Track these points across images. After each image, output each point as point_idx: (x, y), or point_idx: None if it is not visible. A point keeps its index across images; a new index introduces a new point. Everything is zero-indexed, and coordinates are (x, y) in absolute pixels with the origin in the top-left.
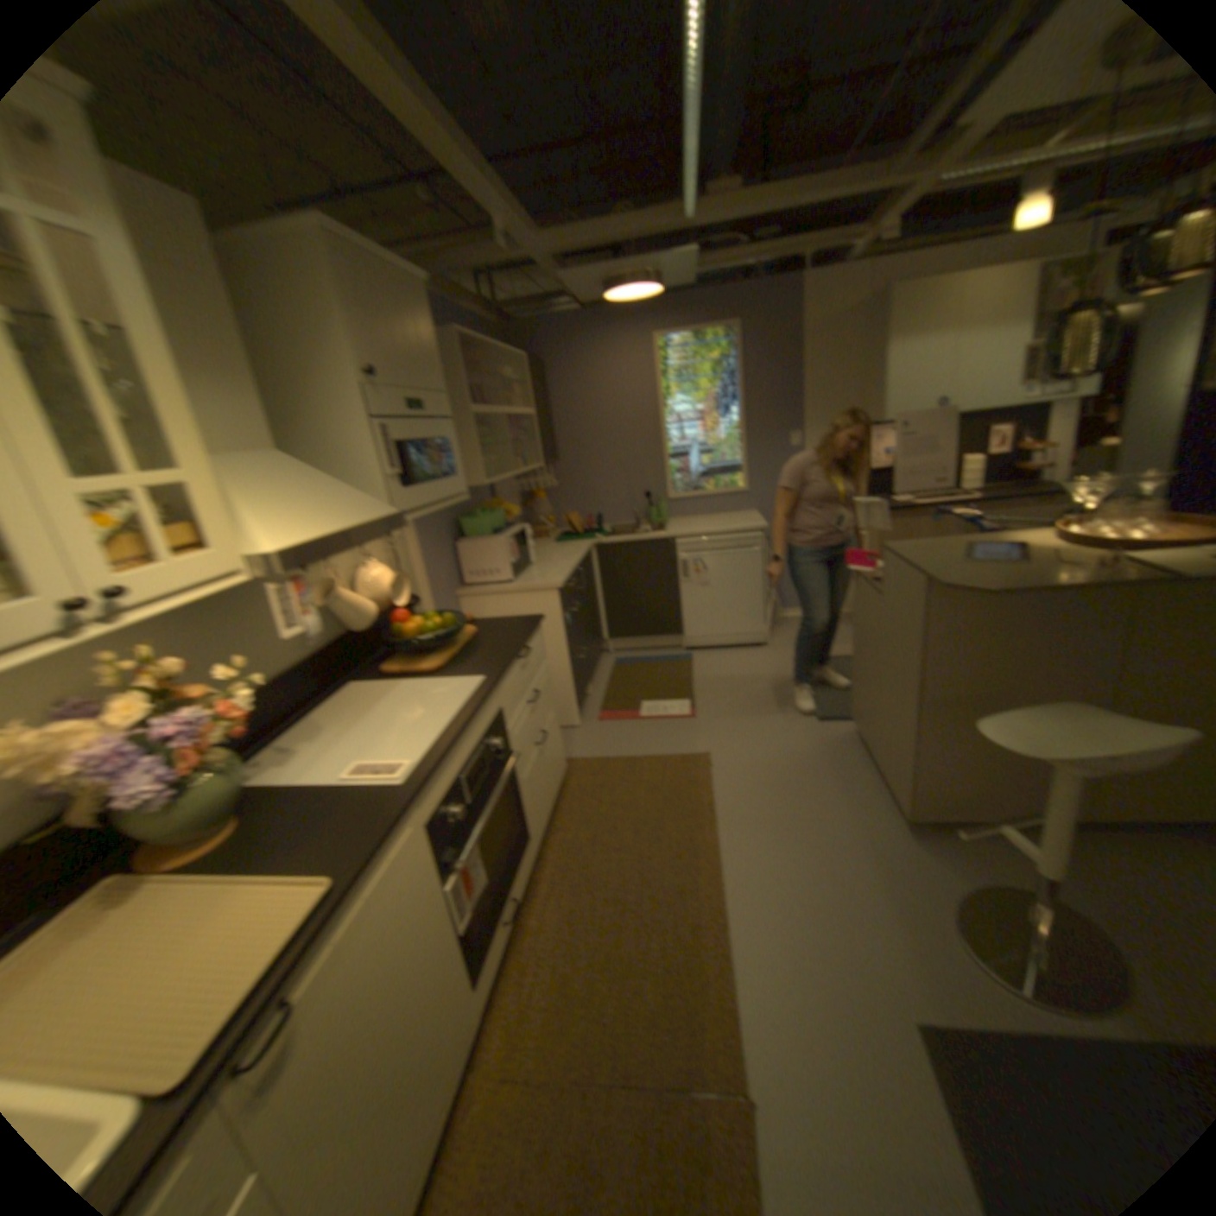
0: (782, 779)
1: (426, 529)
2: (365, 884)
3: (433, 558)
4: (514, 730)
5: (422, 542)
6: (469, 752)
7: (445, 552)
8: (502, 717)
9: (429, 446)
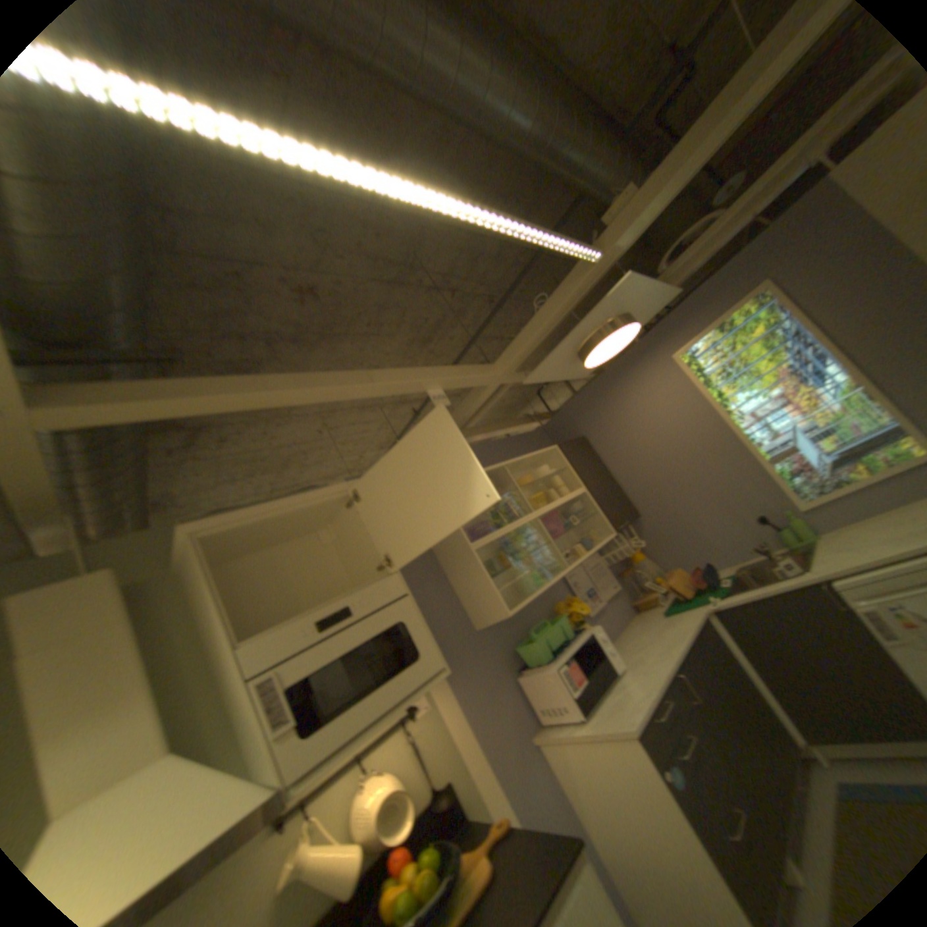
0: None
1: (464, 684)
2: None
3: (480, 715)
4: None
5: (459, 704)
6: None
7: (499, 697)
8: None
9: (361, 651)
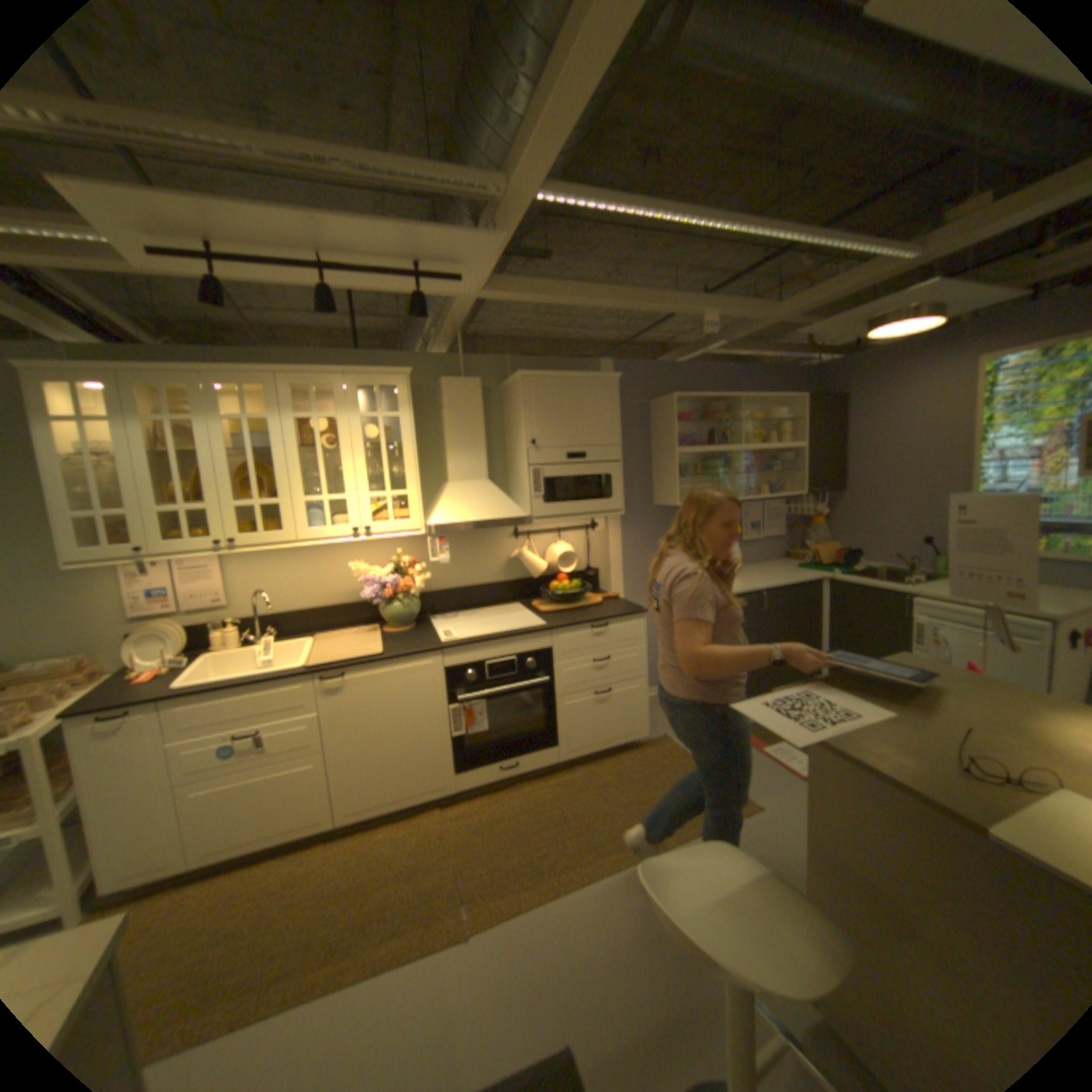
0: (788, 875)
1: (629, 529)
2: (392, 664)
3: (630, 550)
4: (560, 666)
5: (621, 537)
6: (497, 653)
7: (646, 548)
8: (547, 651)
9: (582, 479)
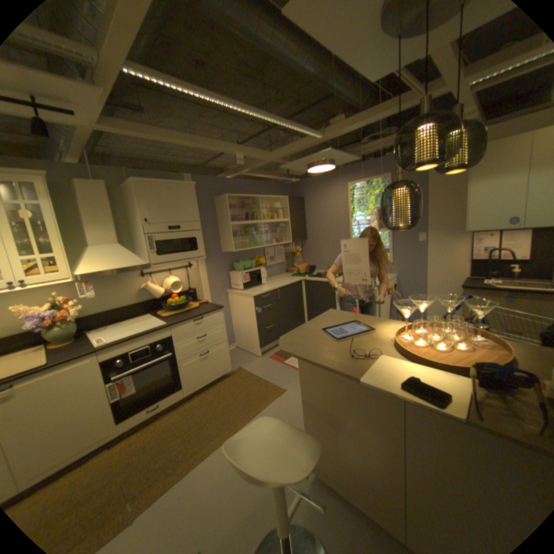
0: (298, 416)
1: (210, 265)
2: (56, 368)
3: (212, 276)
4: (178, 345)
5: (206, 270)
6: (136, 345)
7: (221, 274)
8: (169, 338)
9: (180, 240)
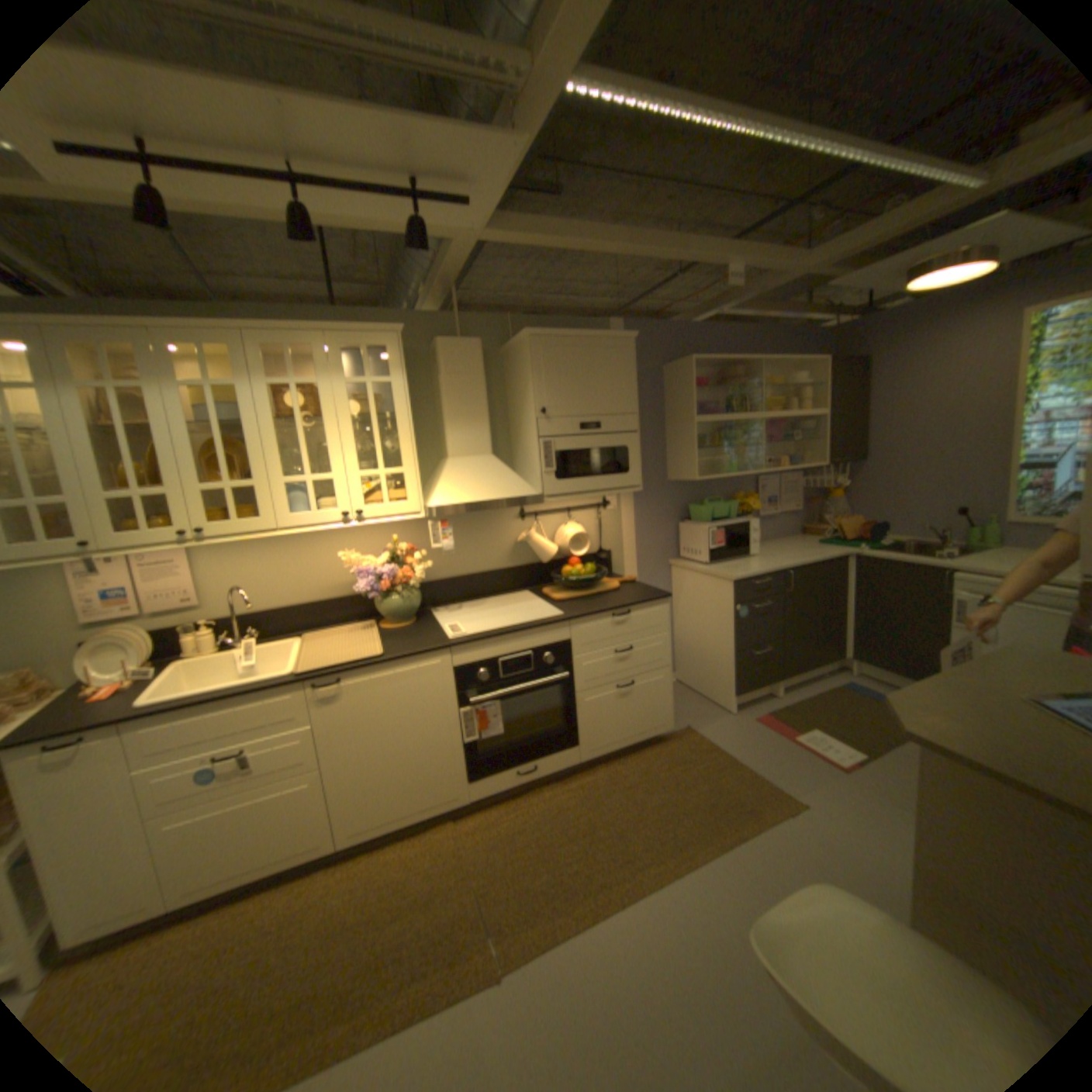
0: (848, 883)
1: (642, 507)
2: (395, 665)
3: (643, 529)
4: (579, 659)
5: (634, 516)
6: (511, 648)
7: (661, 527)
8: (565, 644)
9: (597, 452)
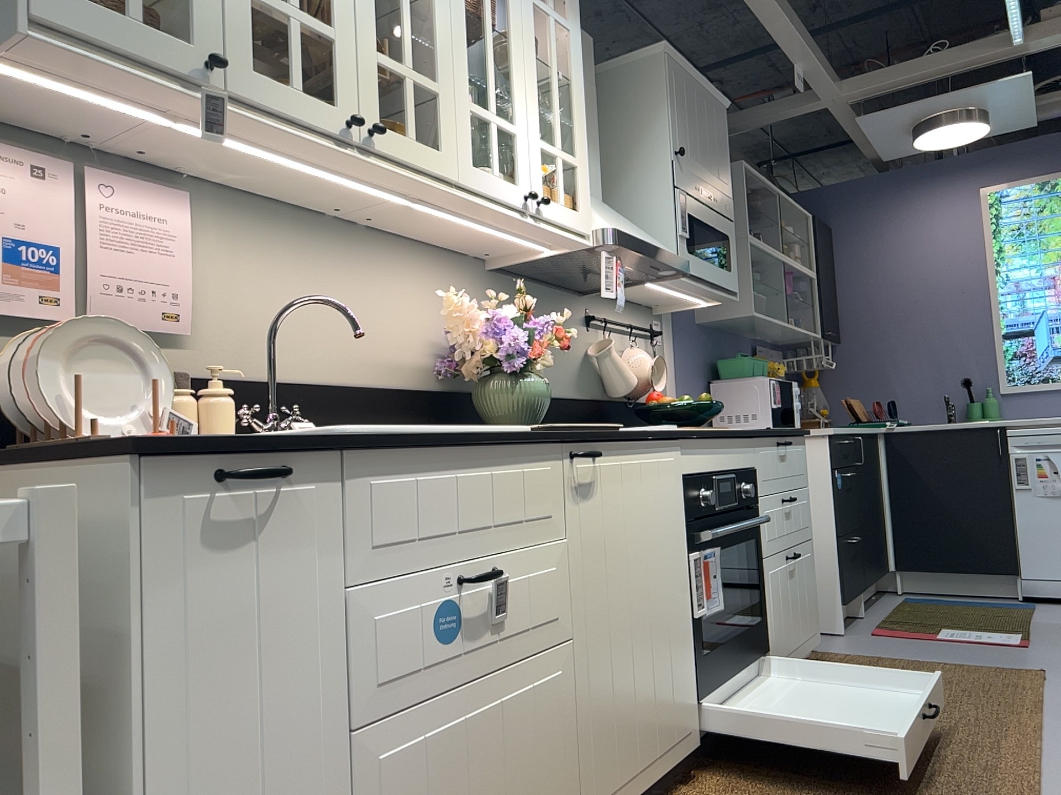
0: None
1: (682, 351)
2: (640, 449)
3: (684, 383)
4: (763, 502)
5: (677, 361)
6: (721, 461)
7: (696, 384)
8: (753, 473)
9: (709, 232)
